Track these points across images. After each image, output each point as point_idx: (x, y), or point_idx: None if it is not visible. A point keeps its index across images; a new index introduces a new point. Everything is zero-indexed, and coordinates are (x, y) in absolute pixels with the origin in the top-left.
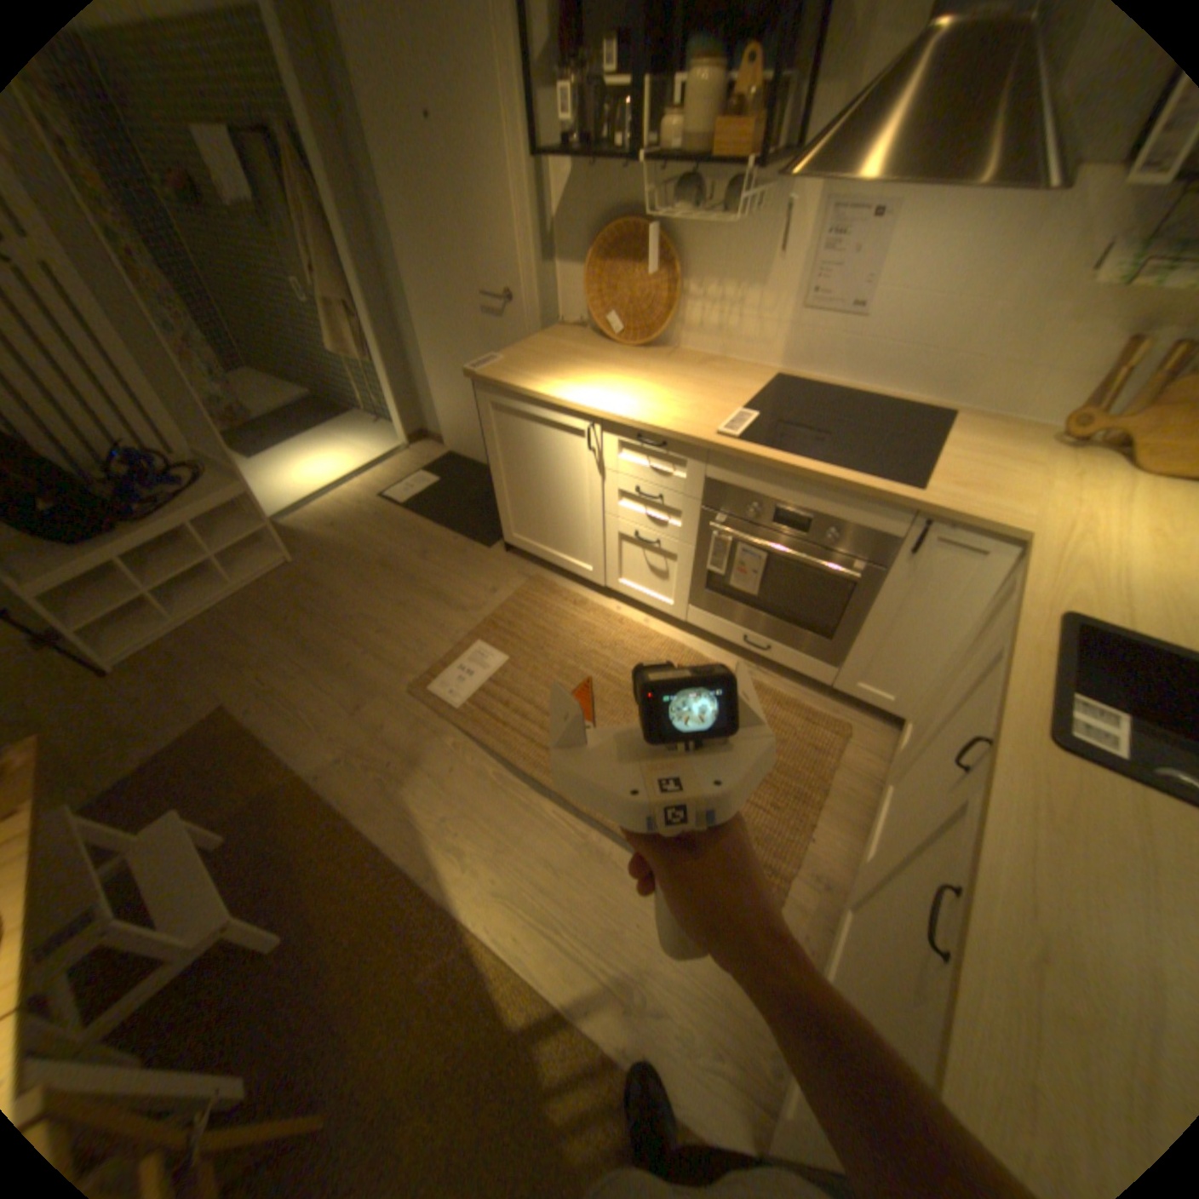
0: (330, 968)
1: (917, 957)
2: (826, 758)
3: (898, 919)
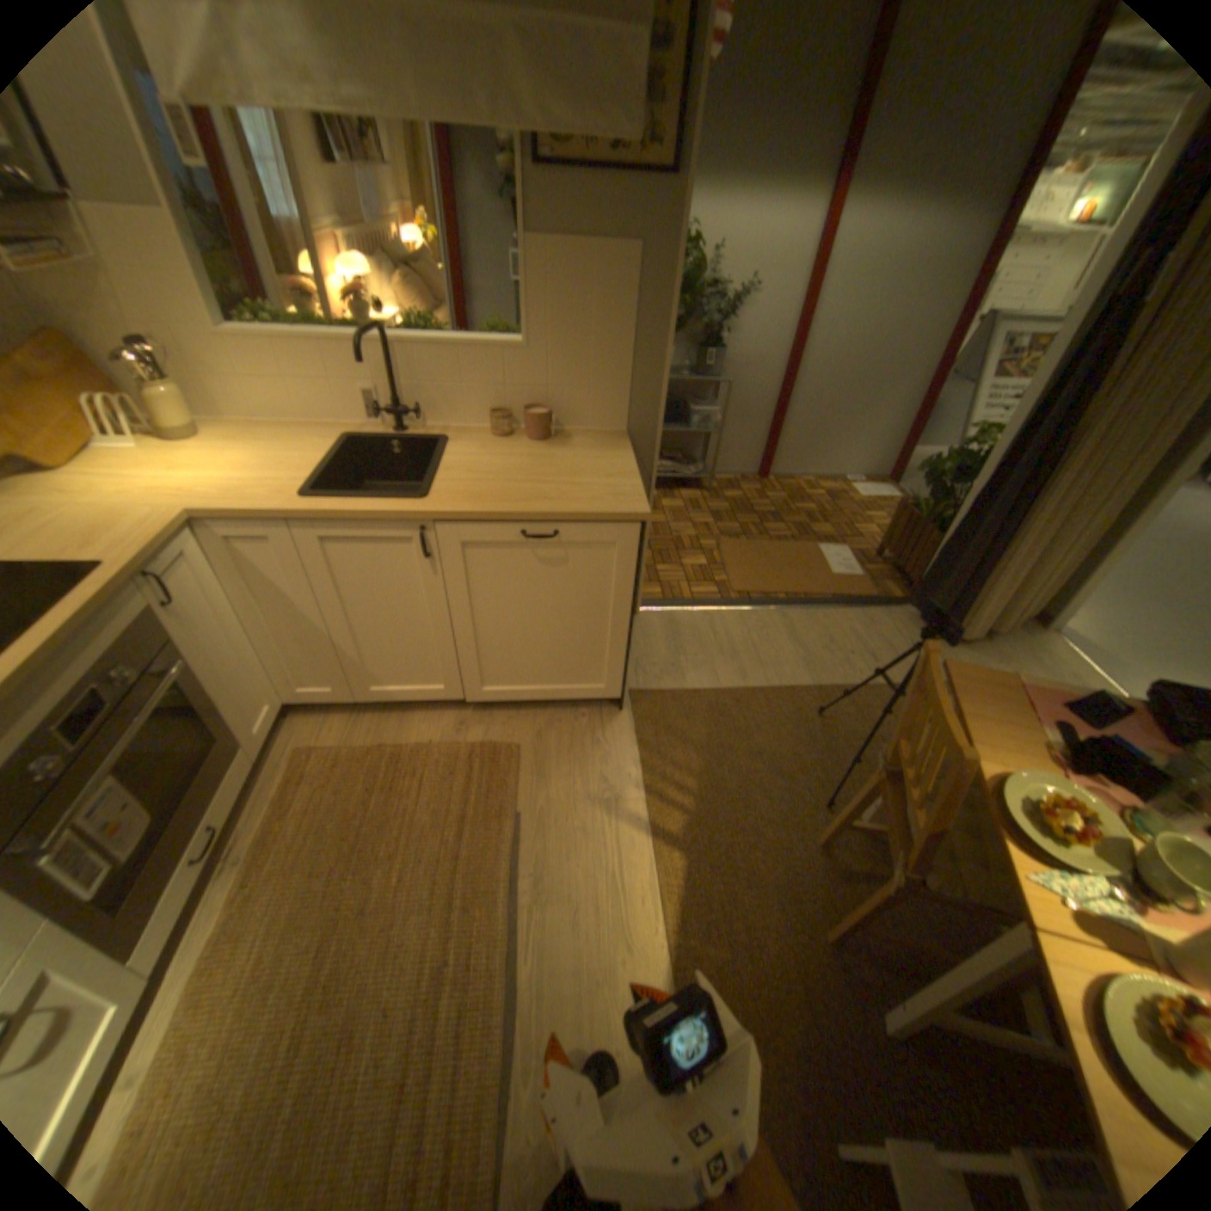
0: (792, 1050)
1: (540, 575)
2: (341, 755)
3: (509, 611)
